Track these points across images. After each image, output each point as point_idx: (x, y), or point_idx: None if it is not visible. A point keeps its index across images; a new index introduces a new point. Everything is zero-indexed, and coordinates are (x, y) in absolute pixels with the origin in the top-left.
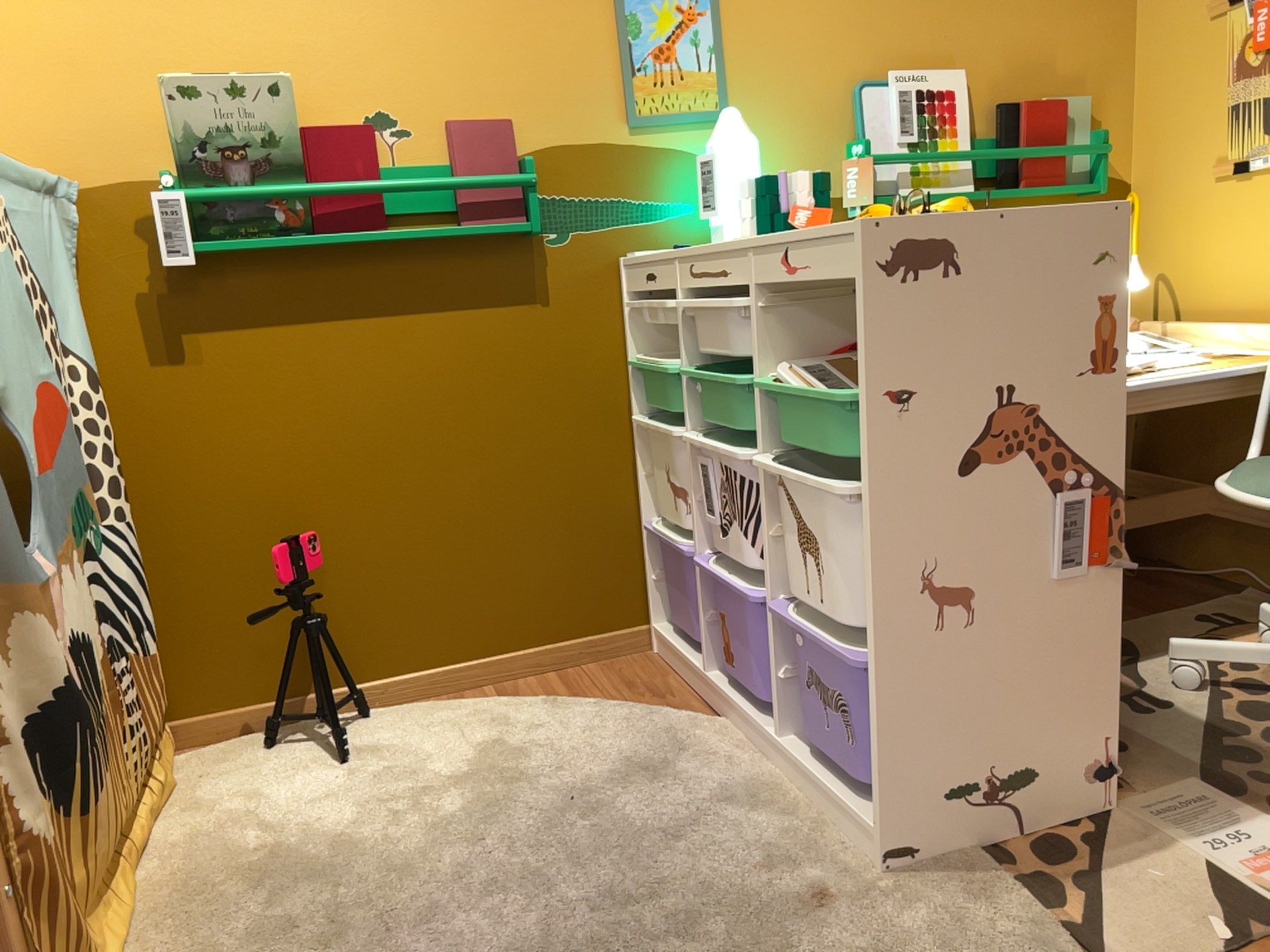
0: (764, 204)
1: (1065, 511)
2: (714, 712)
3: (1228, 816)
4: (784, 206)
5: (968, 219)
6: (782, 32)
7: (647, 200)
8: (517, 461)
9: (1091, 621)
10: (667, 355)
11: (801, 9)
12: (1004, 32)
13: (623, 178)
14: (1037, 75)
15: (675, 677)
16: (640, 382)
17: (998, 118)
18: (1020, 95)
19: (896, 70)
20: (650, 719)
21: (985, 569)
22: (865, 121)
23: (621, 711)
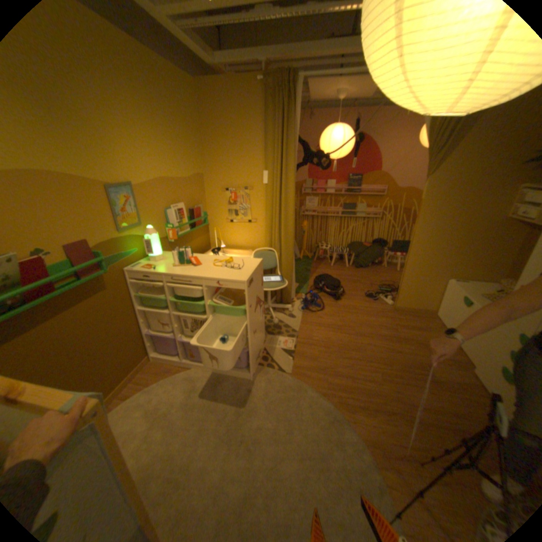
0: (182, 258)
1: (262, 309)
2: (187, 368)
3: (275, 338)
4: (188, 259)
5: (254, 272)
6: (149, 199)
7: (127, 251)
8: (108, 337)
9: (263, 322)
10: (146, 292)
11: (151, 192)
12: (187, 192)
13: (120, 247)
14: (193, 201)
15: (166, 365)
16: (136, 300)
17: (189, 211)
18: (191, 206)
19: (171, 204)
20: (176, 379)
21: (257, 324)
22: (169, 218)
23: (167, 382)
